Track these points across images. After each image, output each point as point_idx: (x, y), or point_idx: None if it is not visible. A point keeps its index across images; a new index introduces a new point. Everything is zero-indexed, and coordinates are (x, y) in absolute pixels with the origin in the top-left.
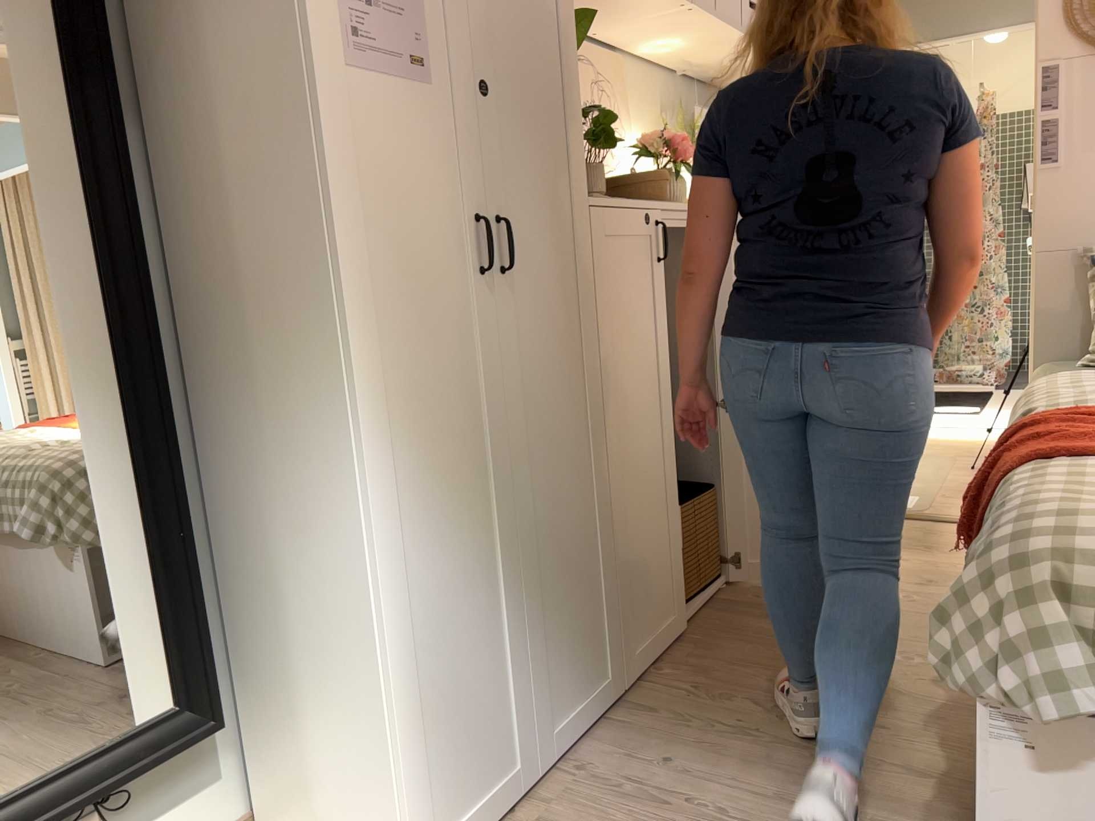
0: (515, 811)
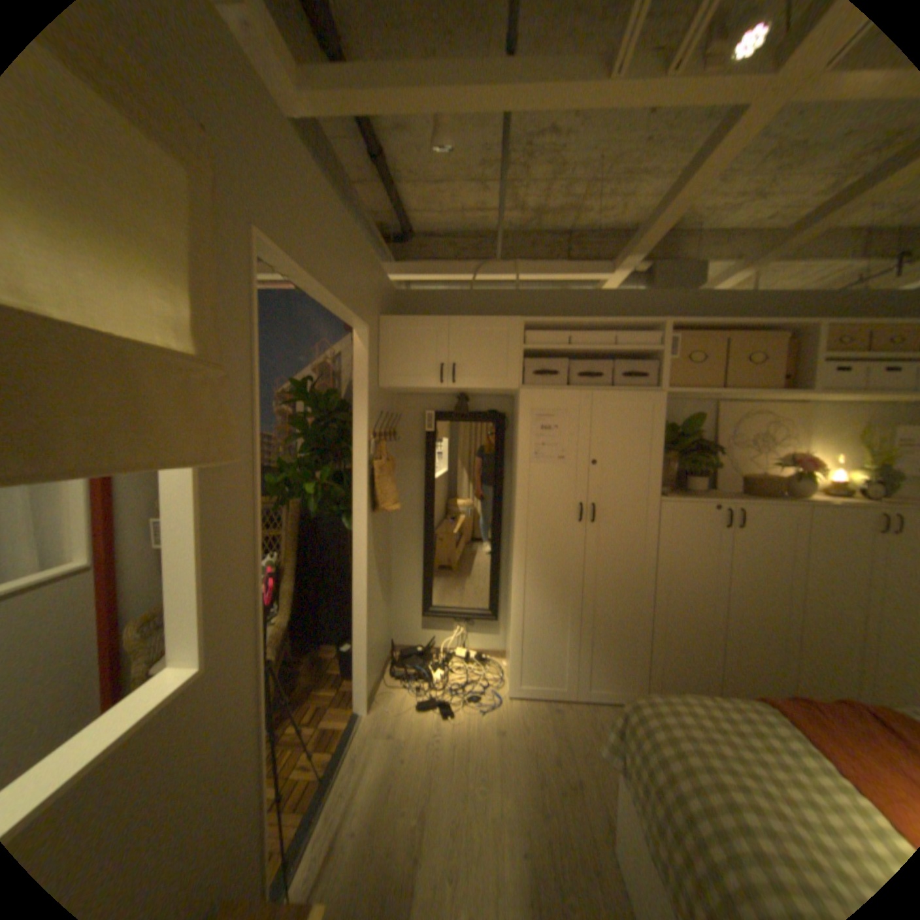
0: (563, 703)
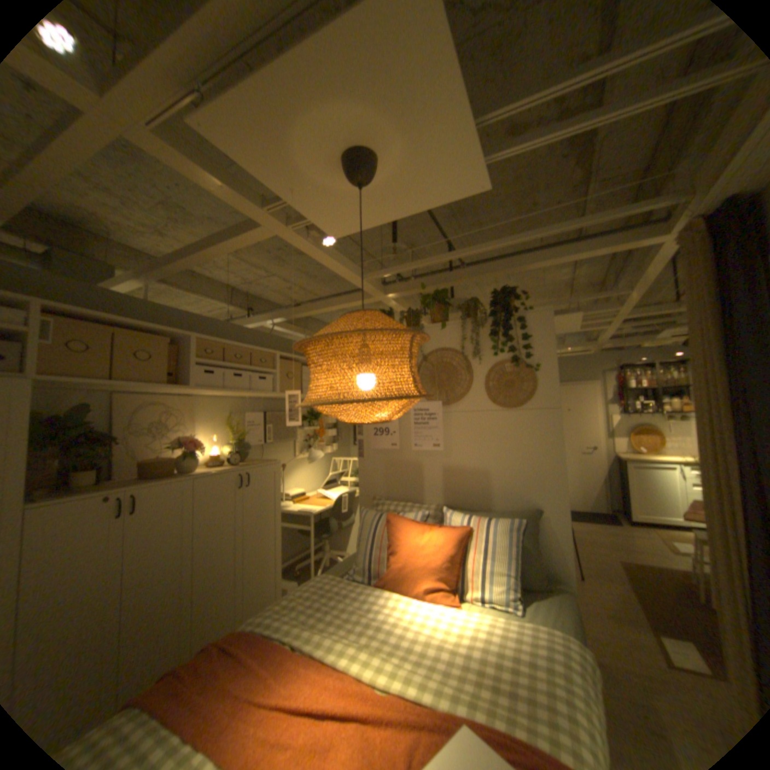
0: None
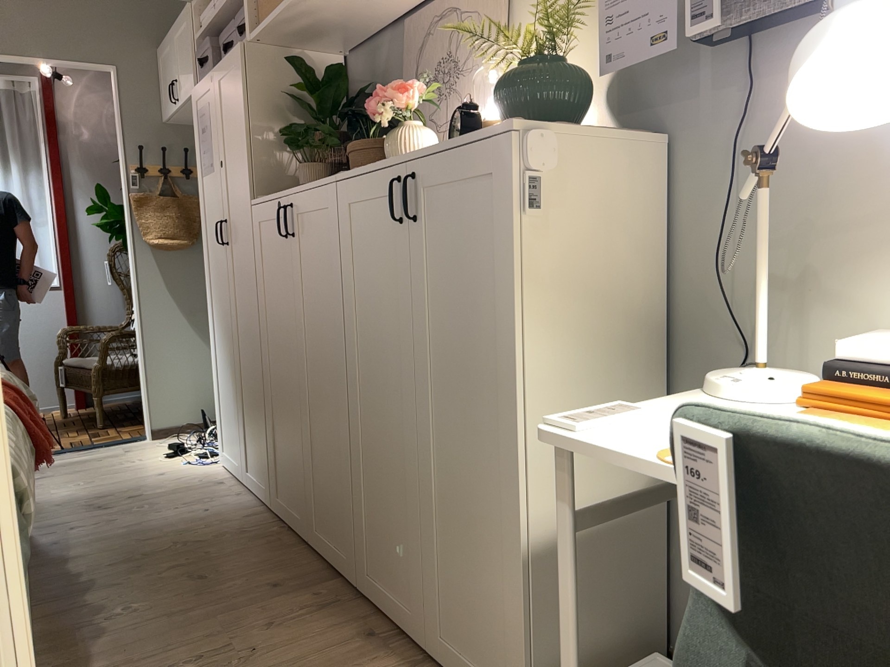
0: (237, 480)
